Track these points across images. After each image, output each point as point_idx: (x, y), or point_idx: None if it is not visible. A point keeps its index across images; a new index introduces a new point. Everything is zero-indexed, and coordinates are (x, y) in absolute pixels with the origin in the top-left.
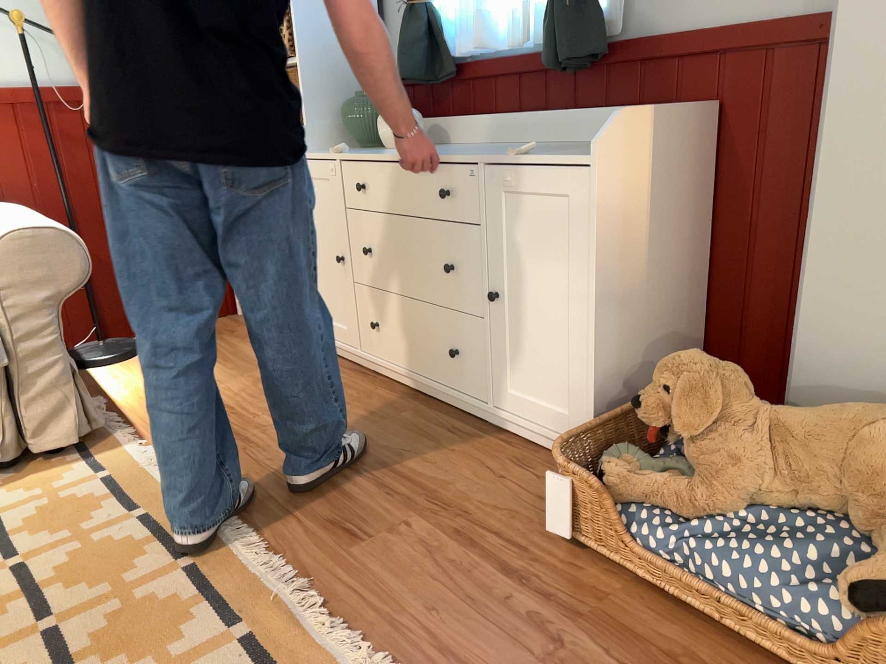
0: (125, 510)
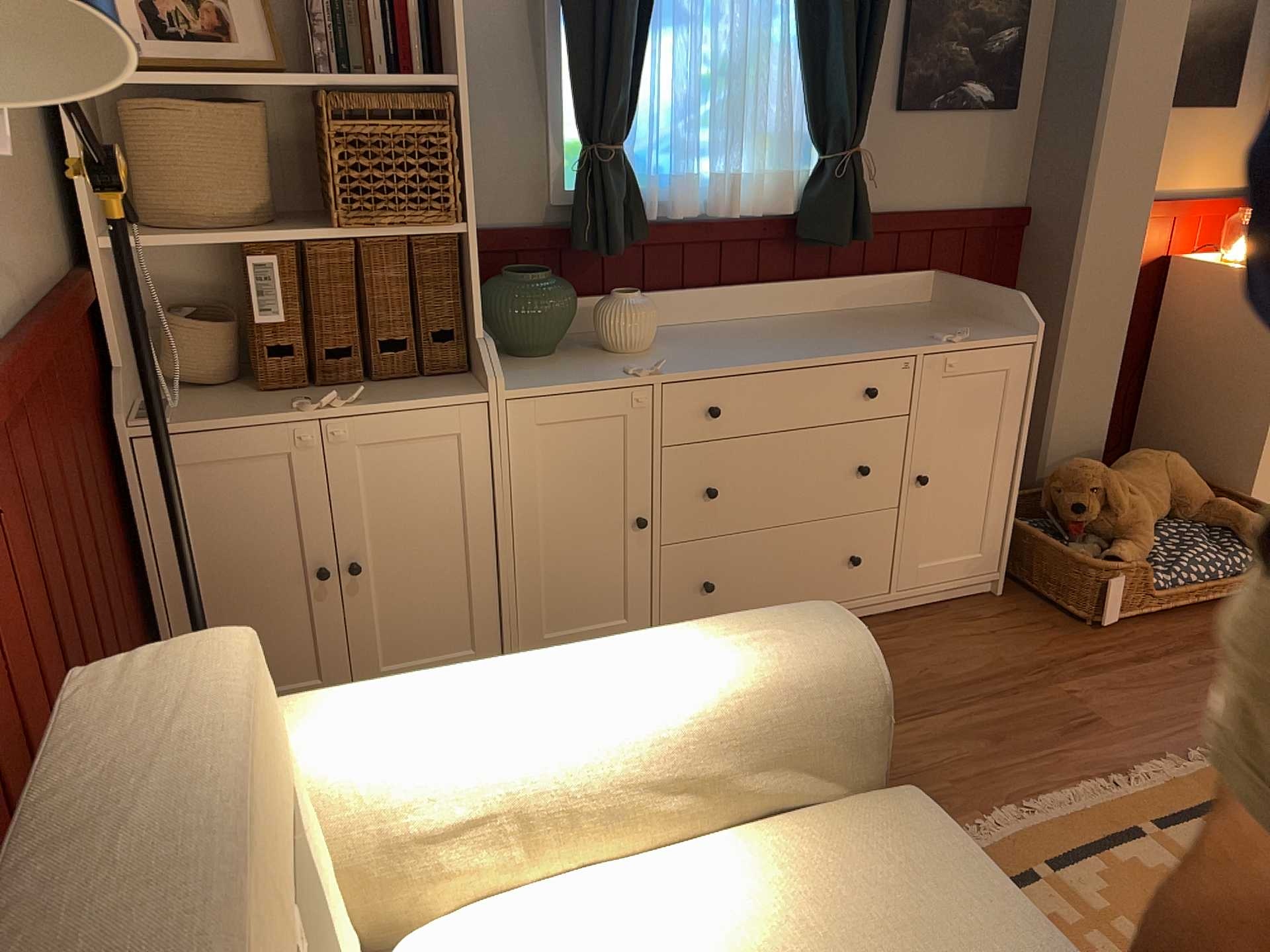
0: (1033, 885)
